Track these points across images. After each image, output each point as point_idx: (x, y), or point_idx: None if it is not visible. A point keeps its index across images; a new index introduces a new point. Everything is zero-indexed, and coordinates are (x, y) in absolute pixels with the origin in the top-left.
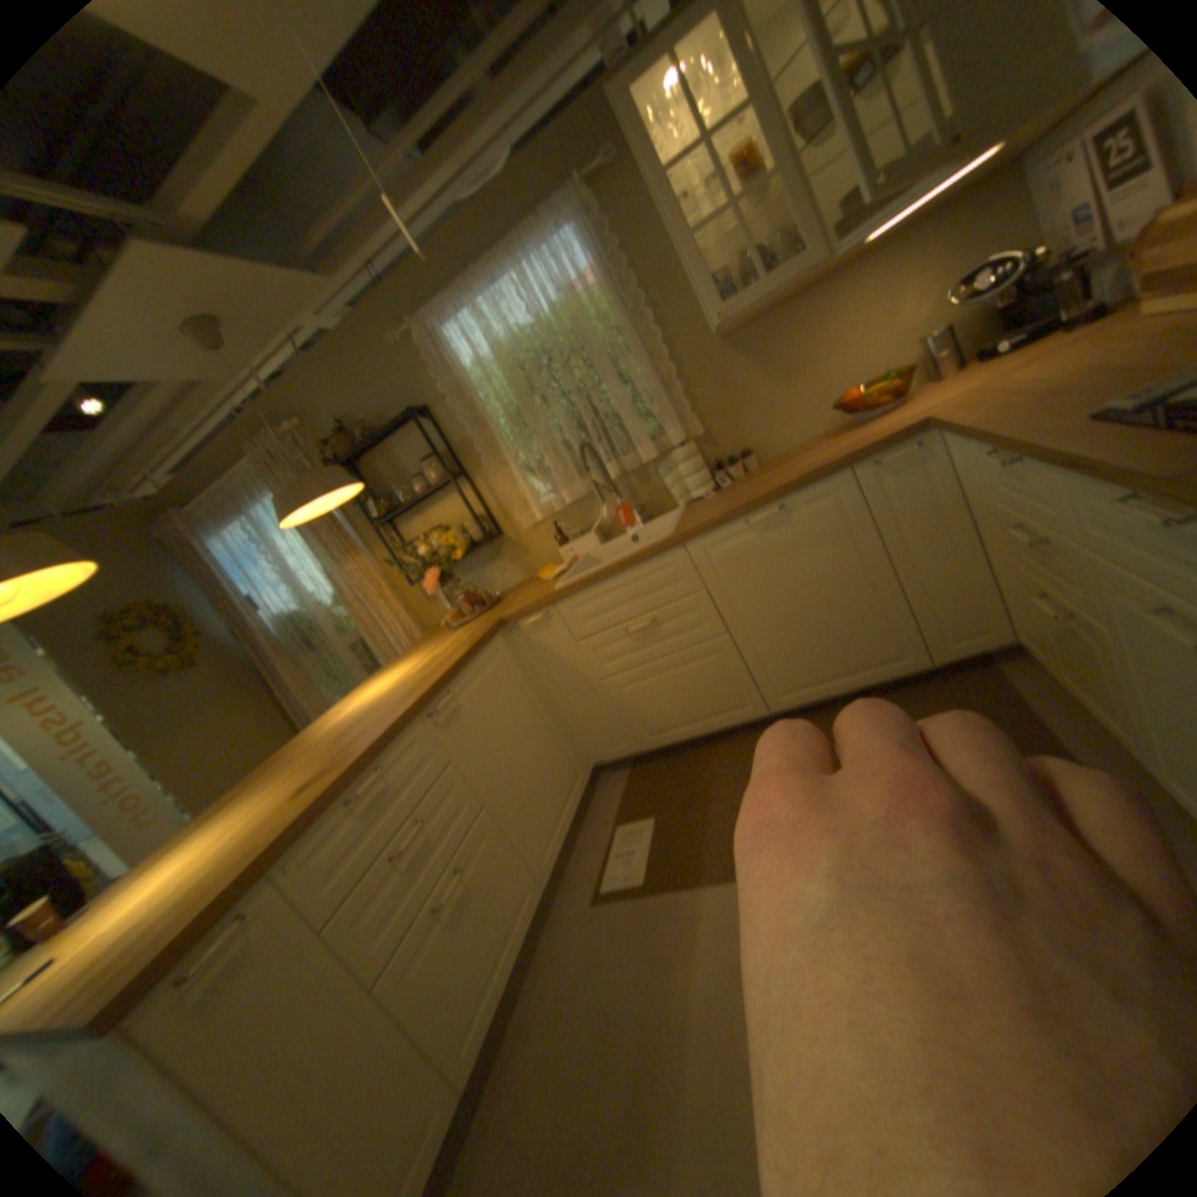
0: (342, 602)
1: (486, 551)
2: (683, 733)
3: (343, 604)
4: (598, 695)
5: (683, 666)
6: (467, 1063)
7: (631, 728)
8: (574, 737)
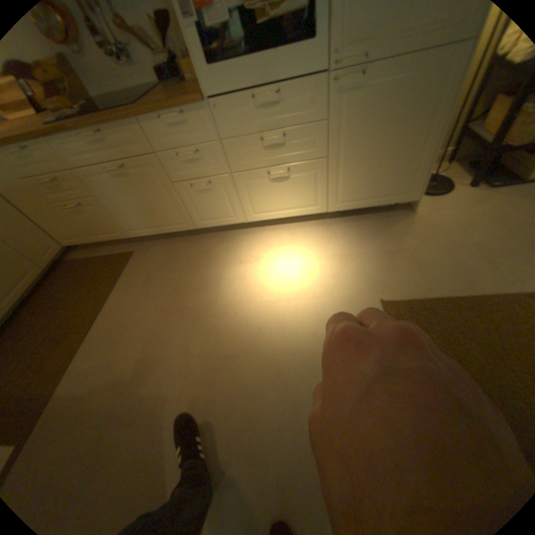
0: None
1: None
2: None
3: None
4: None
5: None
6: None
7: None
8: None
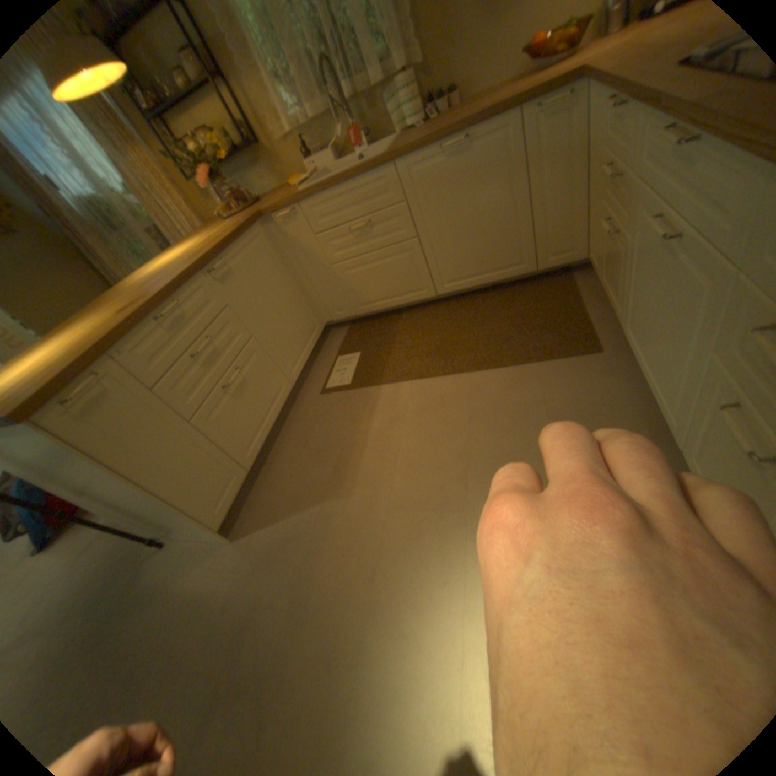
0: (131, 192)
1: (245, 157)
2: (383, 305)
3: (132, 193)
4: (329, 276)
5: (386, 259)
6: (250, 460)
7: (350, 300)
8: (313, 304)
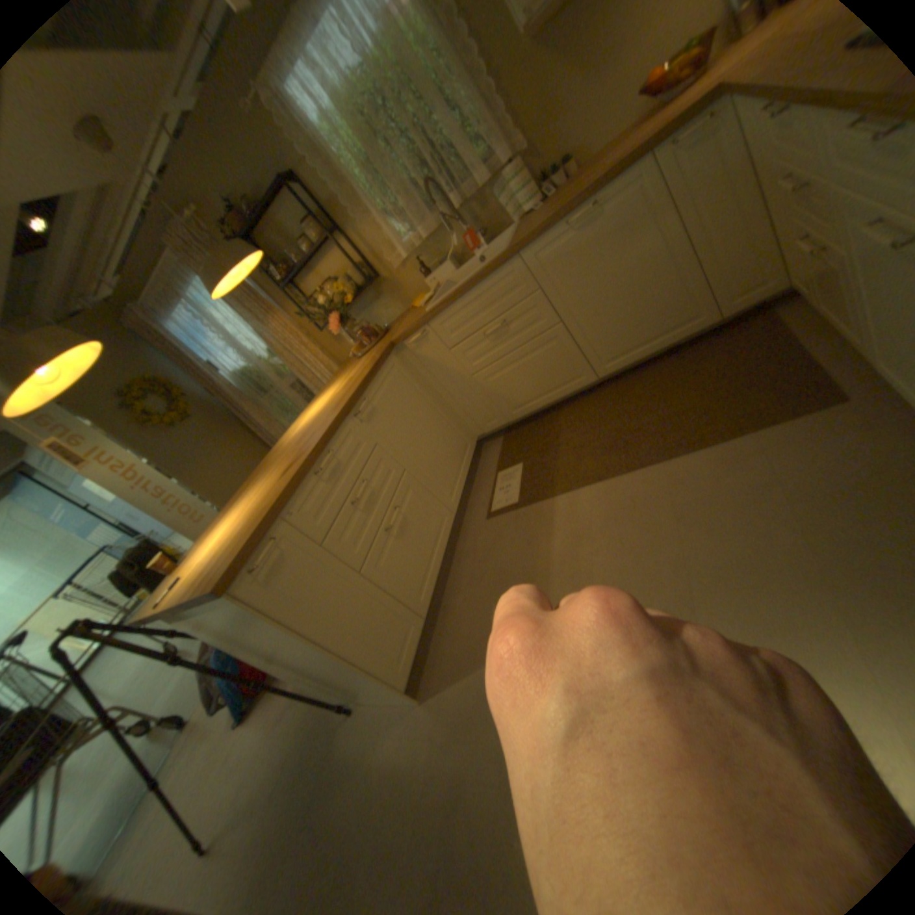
0: (276, 355)
1: (370, 293)
2: (537, 404)
3: (277, 356)
4: (472, 388)
5: (531, 354)
6: (425, 605)
7: (500, 407)
8: (460, 420)
